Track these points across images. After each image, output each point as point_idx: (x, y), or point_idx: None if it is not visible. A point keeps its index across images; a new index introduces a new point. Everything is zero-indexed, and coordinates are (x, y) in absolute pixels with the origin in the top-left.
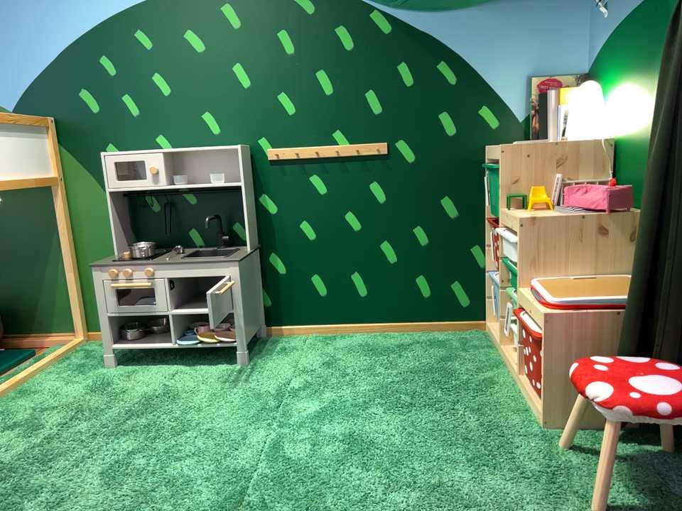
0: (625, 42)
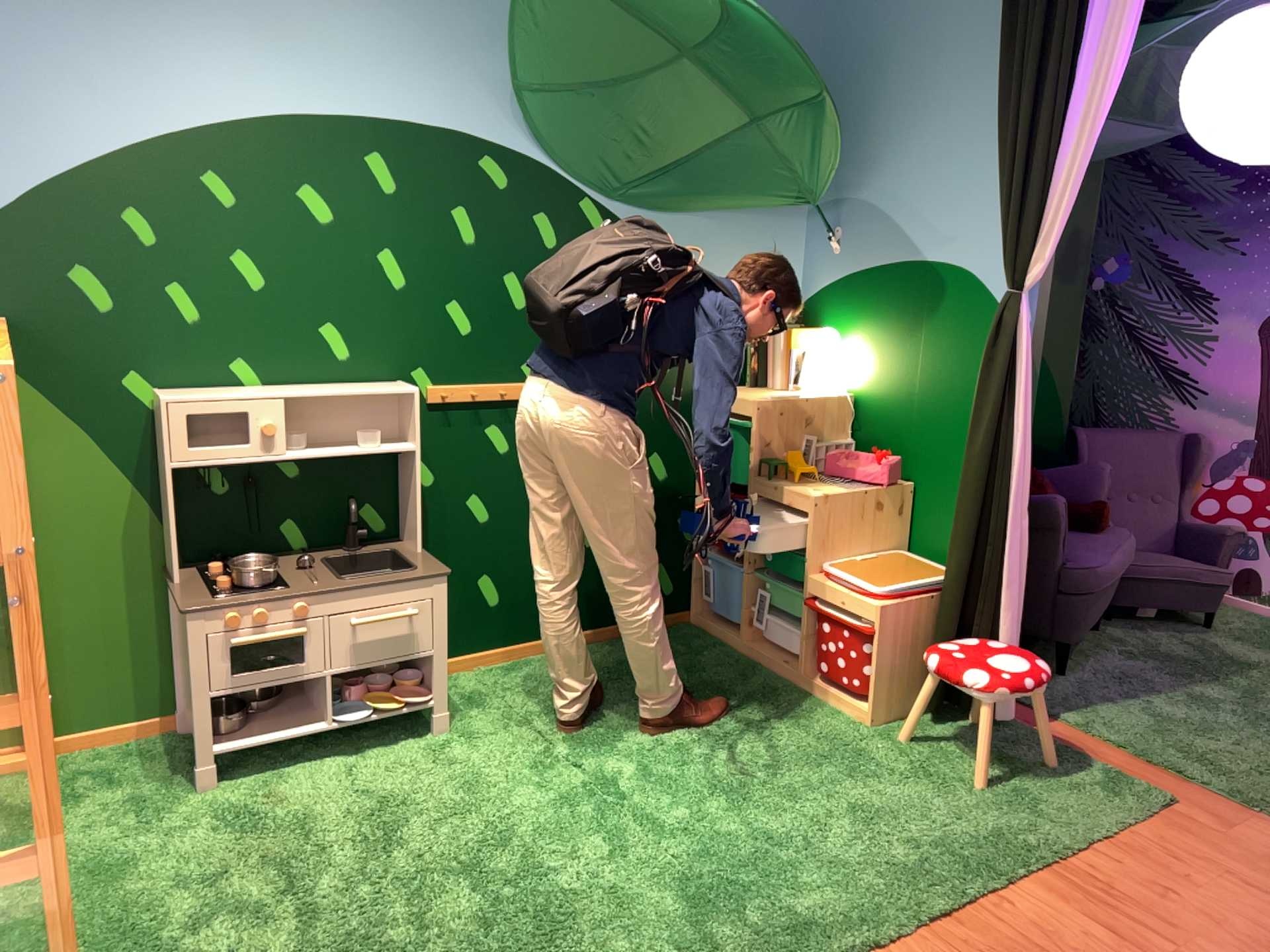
0: (867, 298)
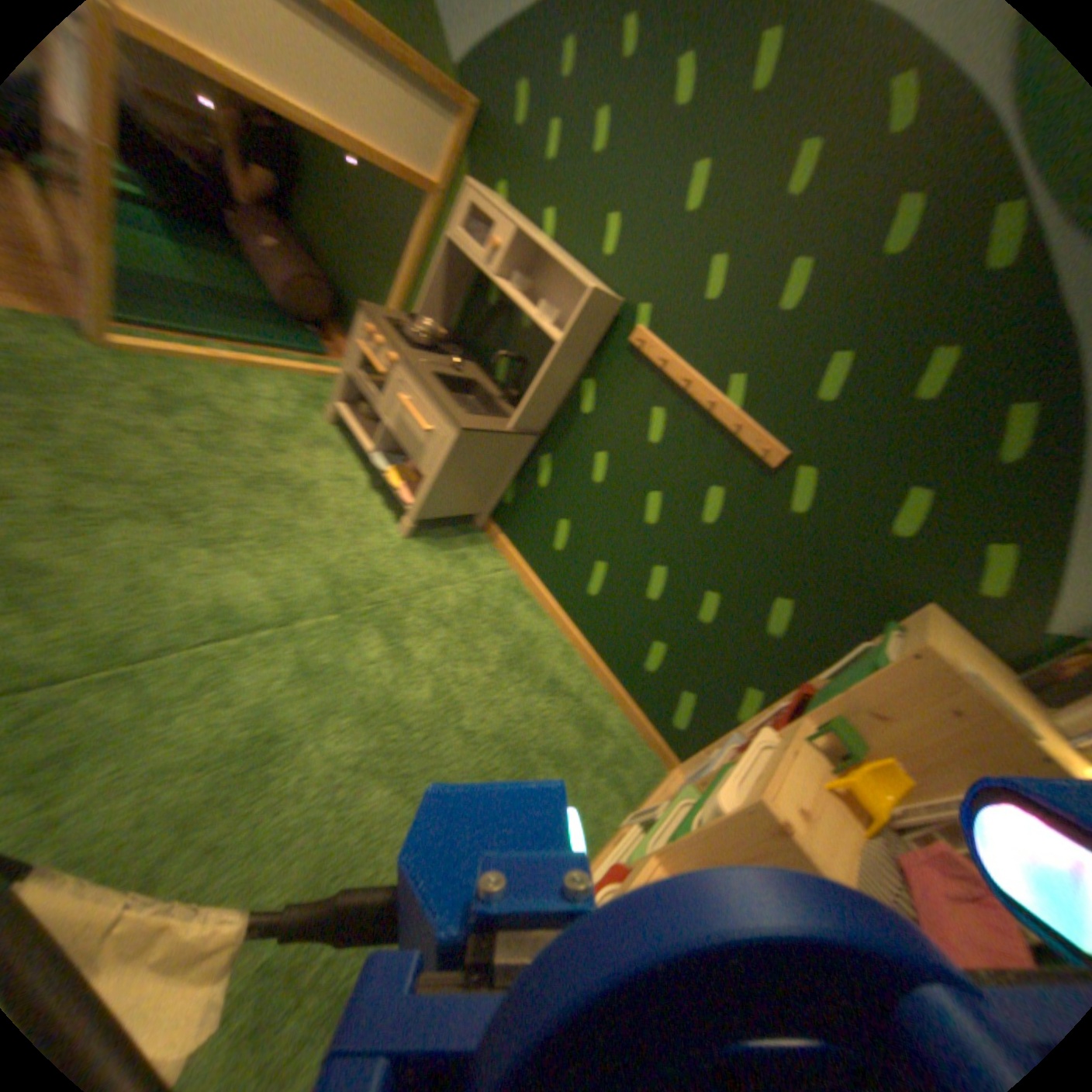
0: None
